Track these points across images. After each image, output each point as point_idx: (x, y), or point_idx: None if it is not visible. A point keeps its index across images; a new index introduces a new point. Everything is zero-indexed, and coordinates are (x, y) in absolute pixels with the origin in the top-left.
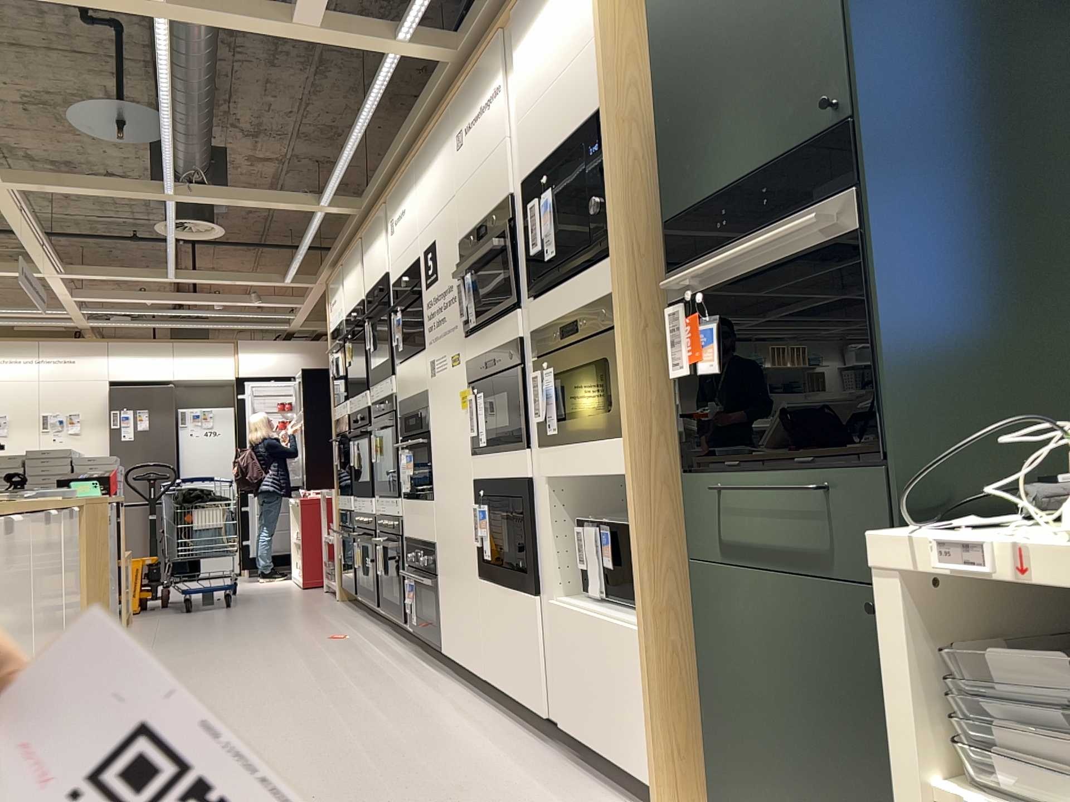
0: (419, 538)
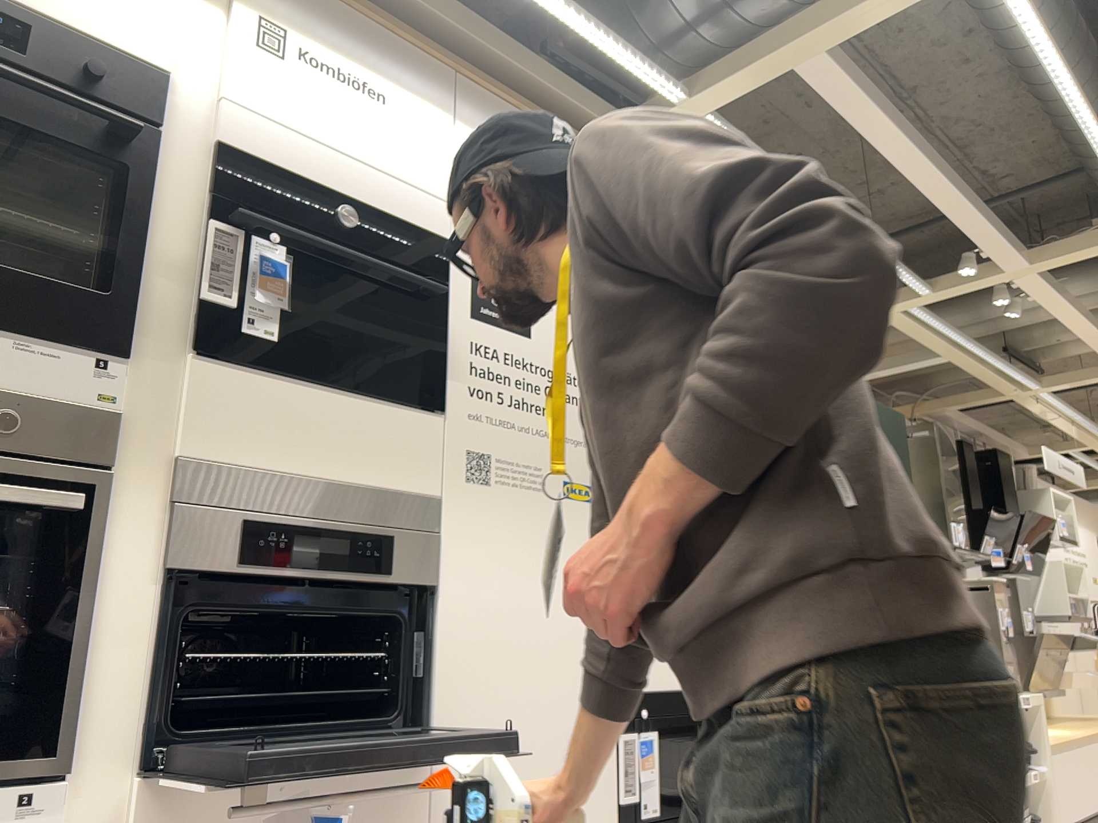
0: None
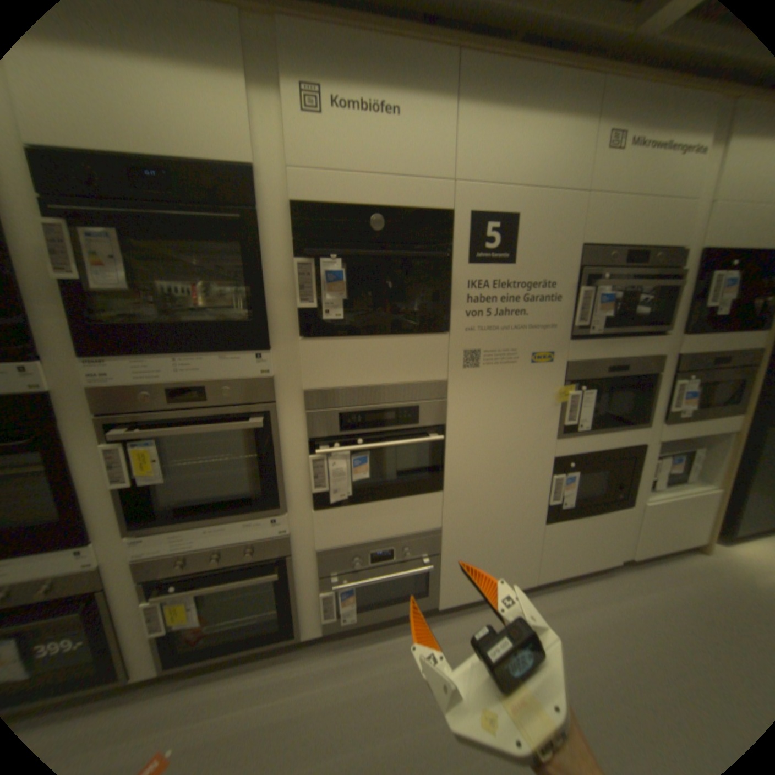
0: (385, 536)
